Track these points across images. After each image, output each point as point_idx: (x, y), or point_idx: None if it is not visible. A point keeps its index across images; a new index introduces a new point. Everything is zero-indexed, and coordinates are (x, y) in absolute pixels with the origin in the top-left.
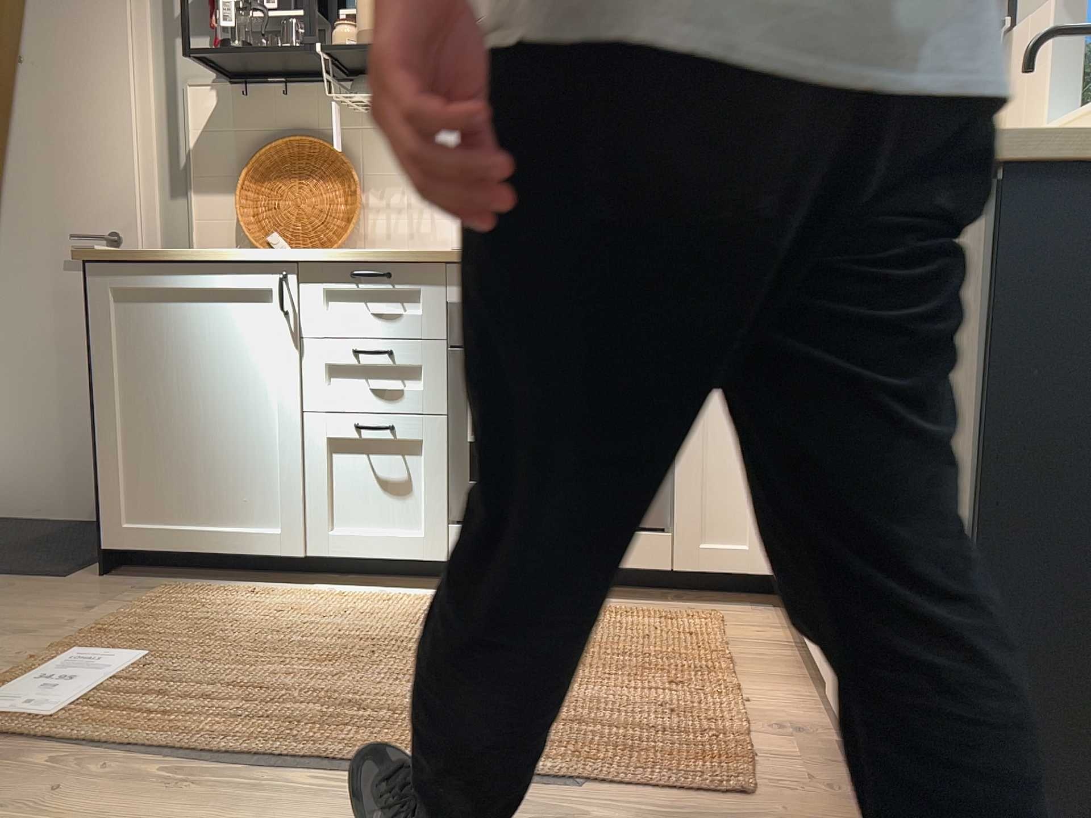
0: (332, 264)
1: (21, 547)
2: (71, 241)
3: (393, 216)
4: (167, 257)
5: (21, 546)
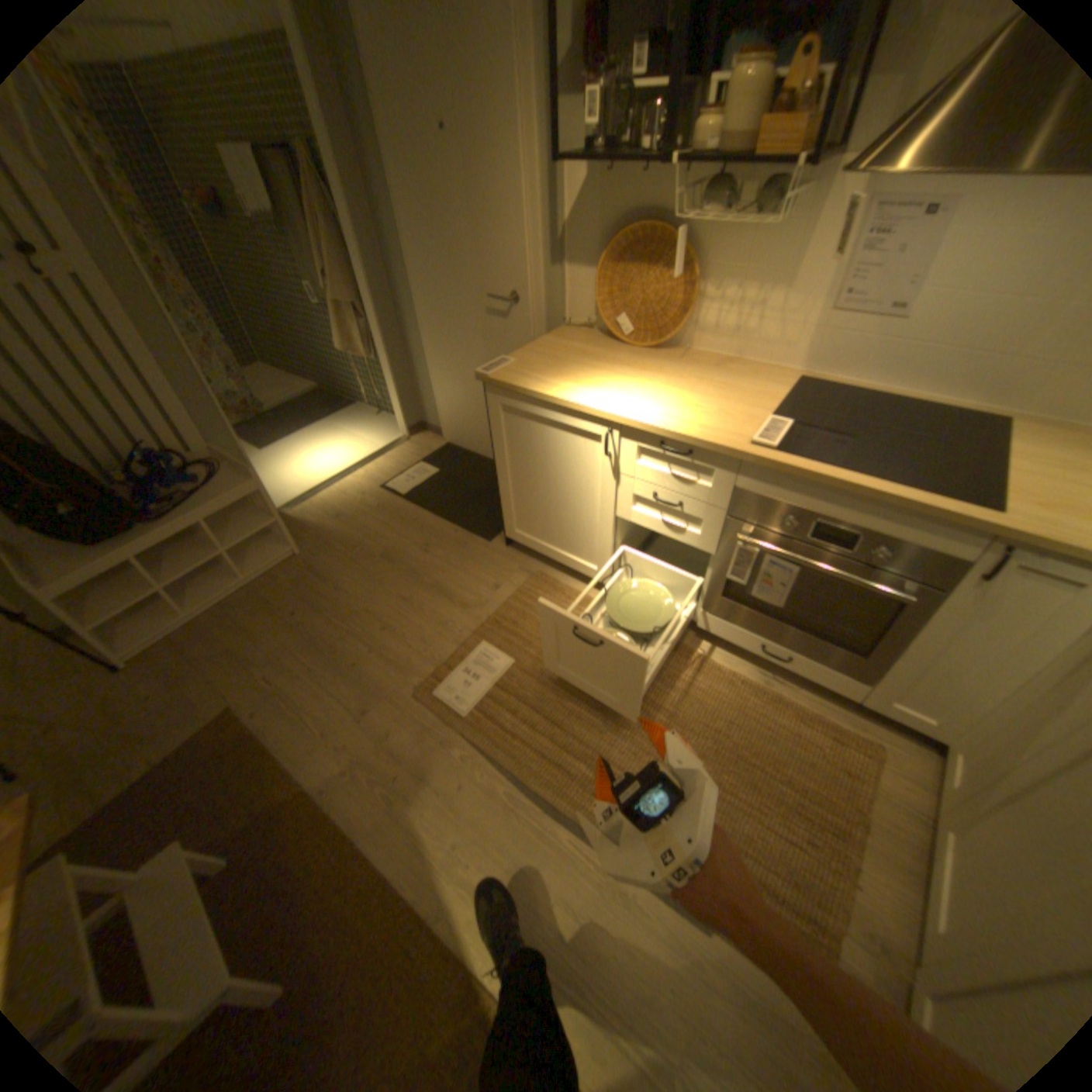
0: (646, 431)
1: (474, 494)
2: (487, 298)
3: (725, 307)
4: (531, 394)
5: (474, 494)
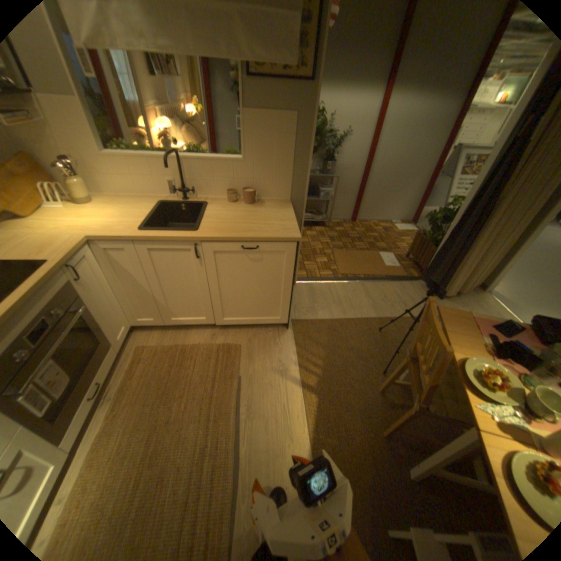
0: None
1: None
2: None
3: None
4: None
5: None
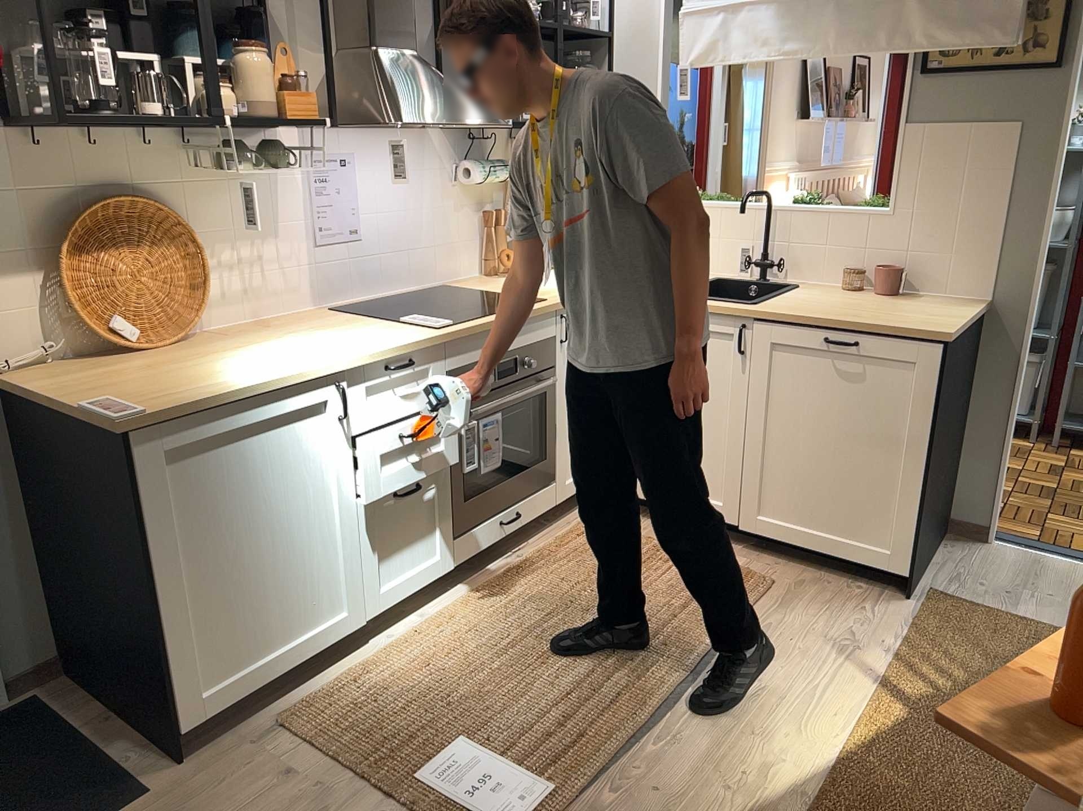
0: (372, 363)
1: None
2: None
3: (226, 273)
4: (230, 398)
5: None
